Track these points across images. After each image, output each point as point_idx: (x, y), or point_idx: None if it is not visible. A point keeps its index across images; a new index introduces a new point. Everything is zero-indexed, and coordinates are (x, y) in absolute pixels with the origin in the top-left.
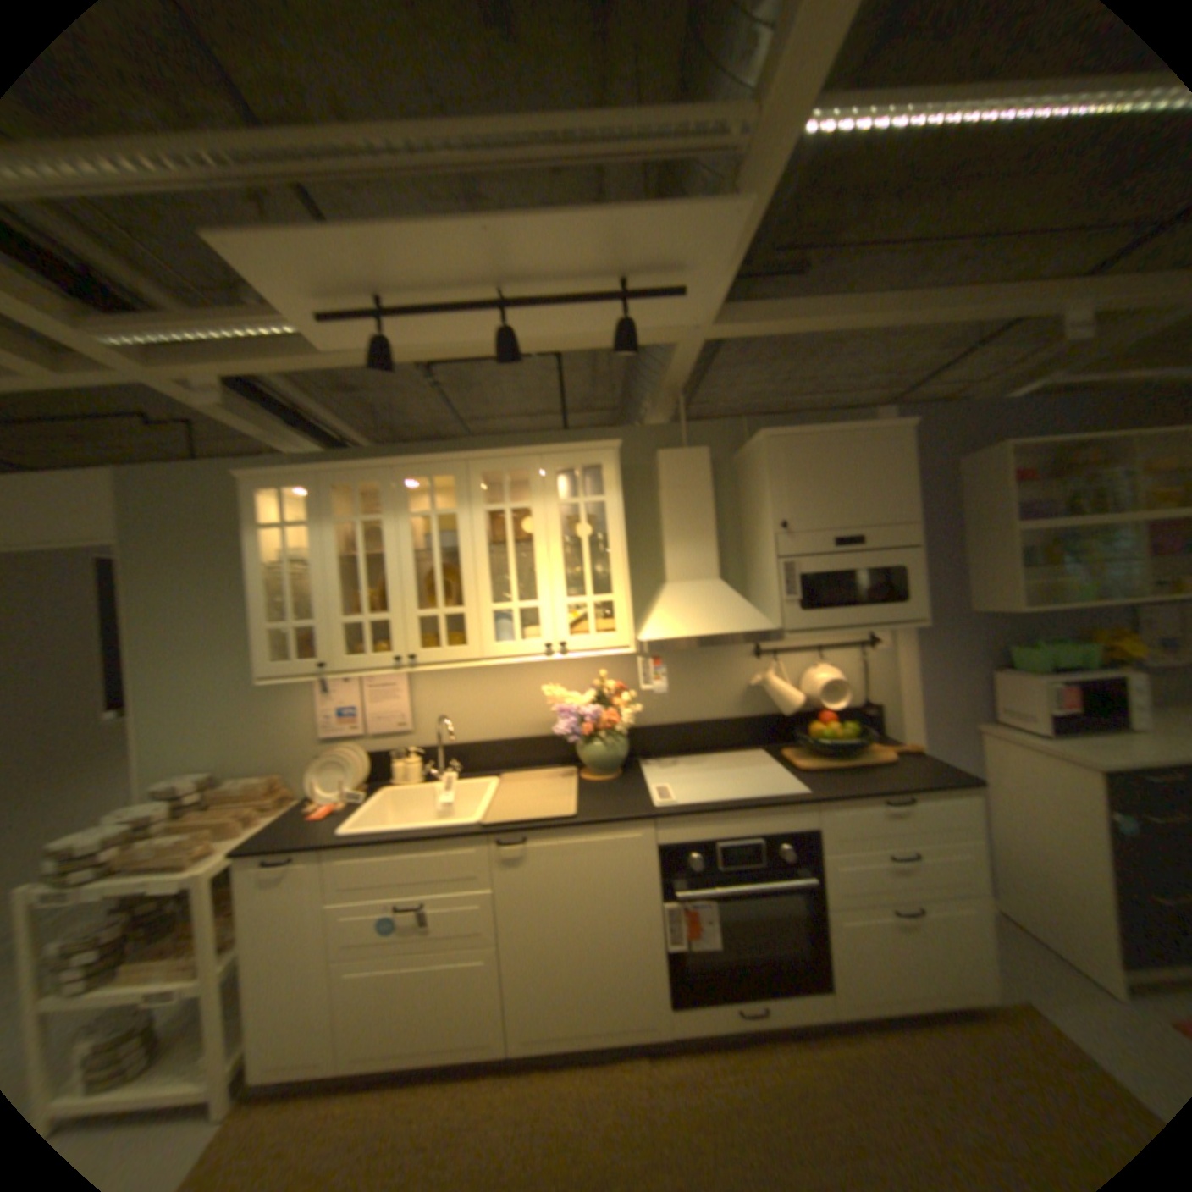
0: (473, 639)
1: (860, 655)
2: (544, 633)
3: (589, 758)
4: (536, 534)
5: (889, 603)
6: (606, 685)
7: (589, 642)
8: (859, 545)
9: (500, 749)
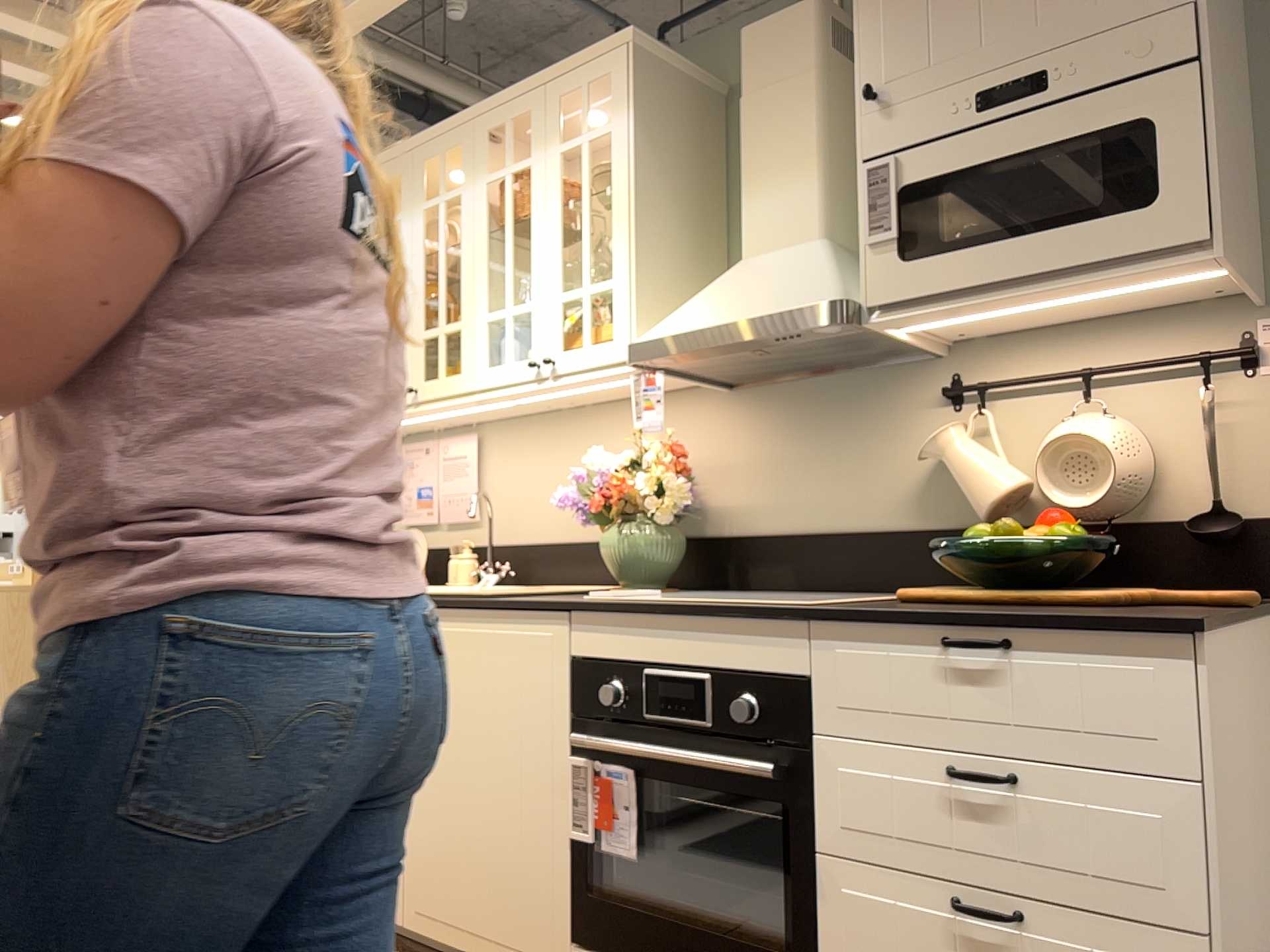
0: (467, 364)
1: (1192, 387)
2: (536, 348)
3: (609, 556)
4: (535, 204)
5: (1104, 216)
6: (649, 443)
7: (582, 357)
8: (1031, 96)
9: (563, 557)
